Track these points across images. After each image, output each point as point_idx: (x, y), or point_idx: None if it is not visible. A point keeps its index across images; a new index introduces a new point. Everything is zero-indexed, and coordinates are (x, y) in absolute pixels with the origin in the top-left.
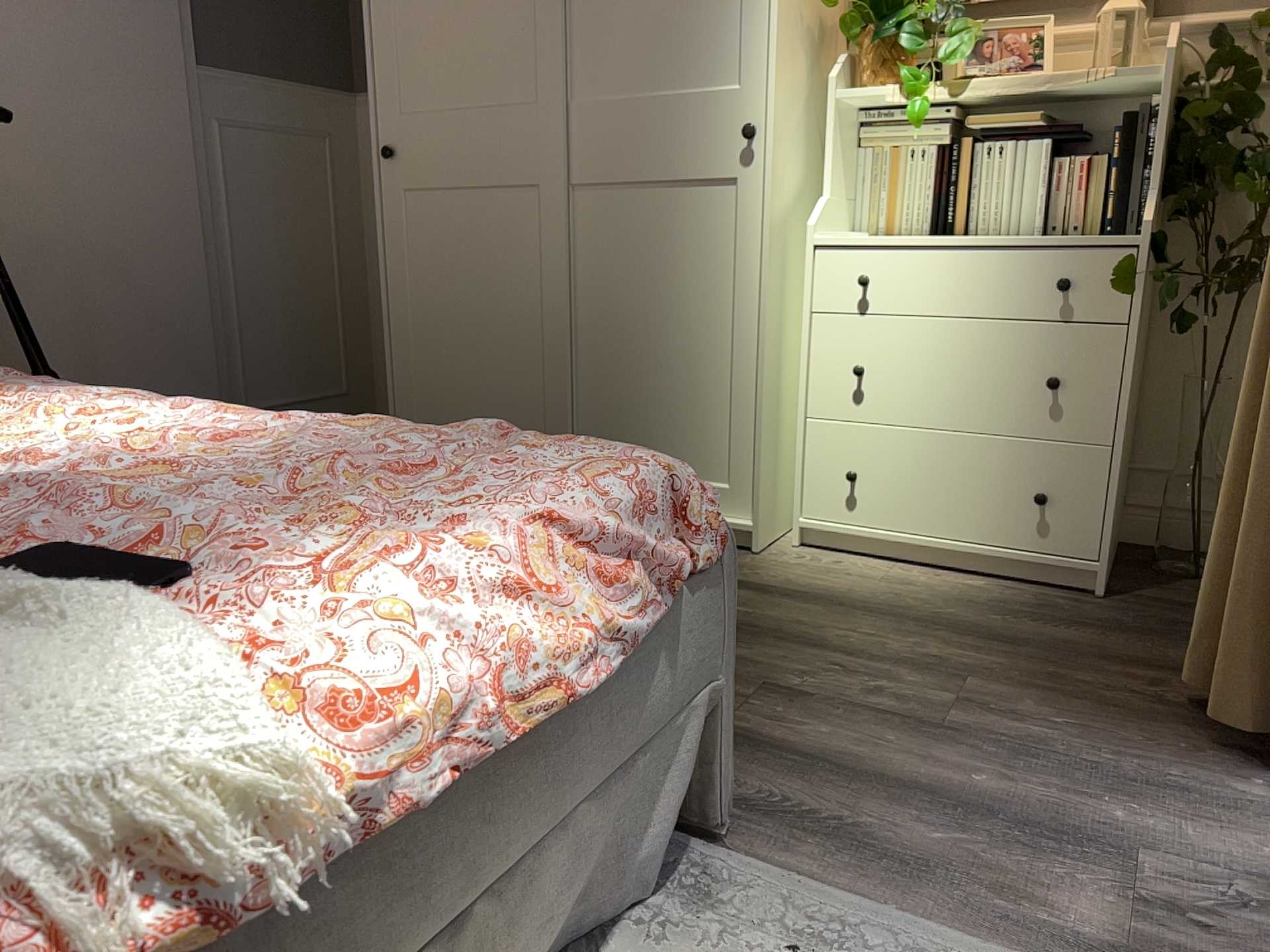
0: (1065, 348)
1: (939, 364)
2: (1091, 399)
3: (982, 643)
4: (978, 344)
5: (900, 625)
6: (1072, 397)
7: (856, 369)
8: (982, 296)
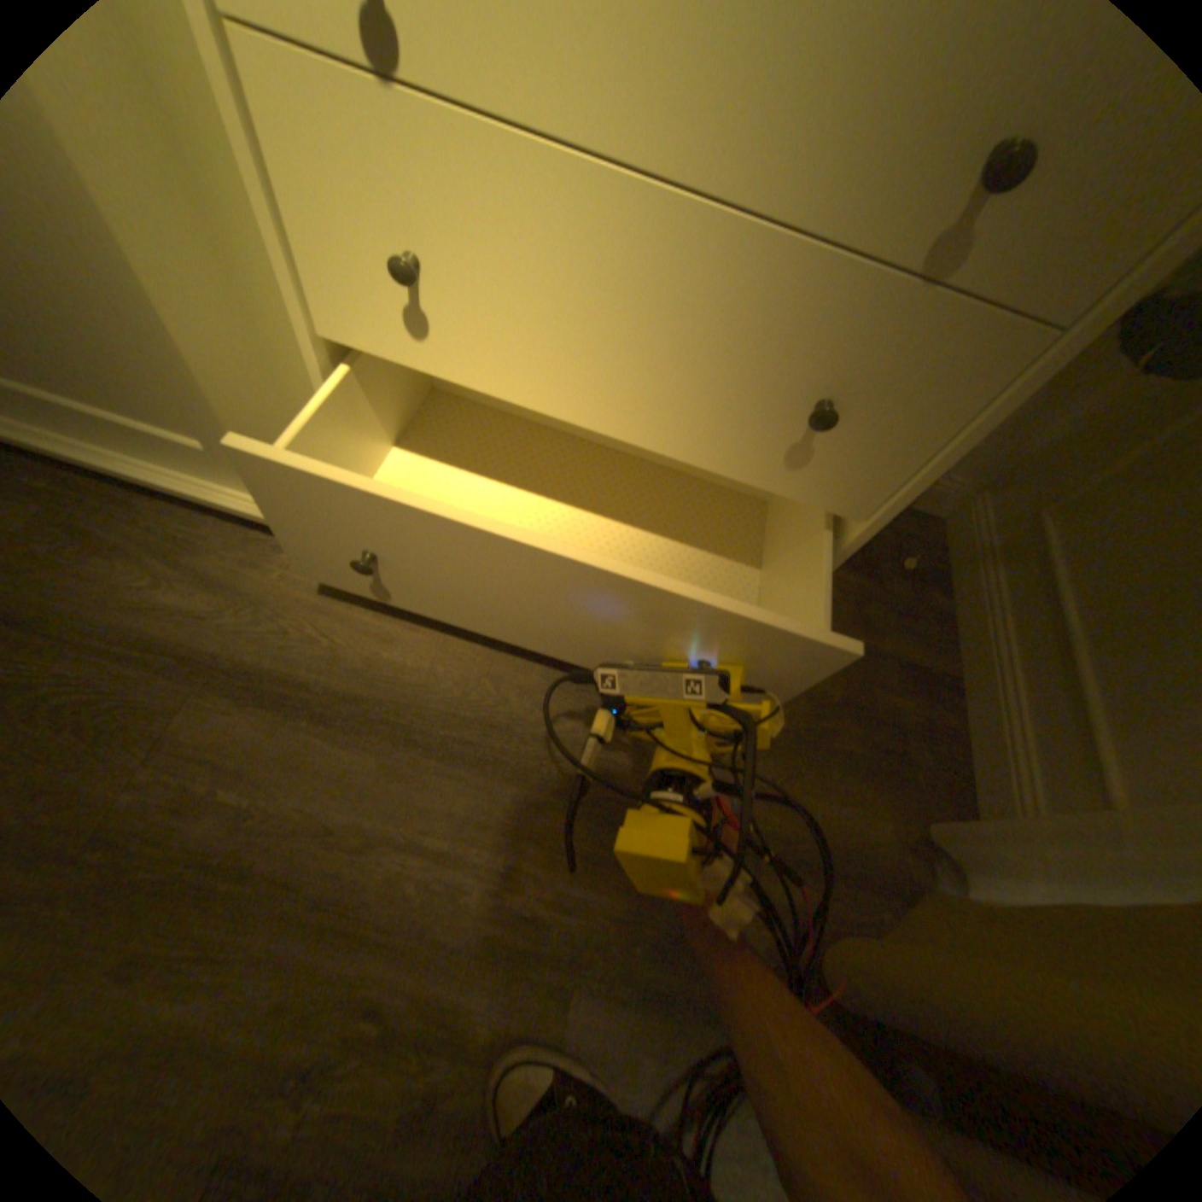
0: (888, 338)
1: (592, 293)
2: (875, 447)
3: (600, 824)
4: (695, 267)
5: (492, 784)
6: (843, 435)
7: (393, 261)
8: (750, 108)
